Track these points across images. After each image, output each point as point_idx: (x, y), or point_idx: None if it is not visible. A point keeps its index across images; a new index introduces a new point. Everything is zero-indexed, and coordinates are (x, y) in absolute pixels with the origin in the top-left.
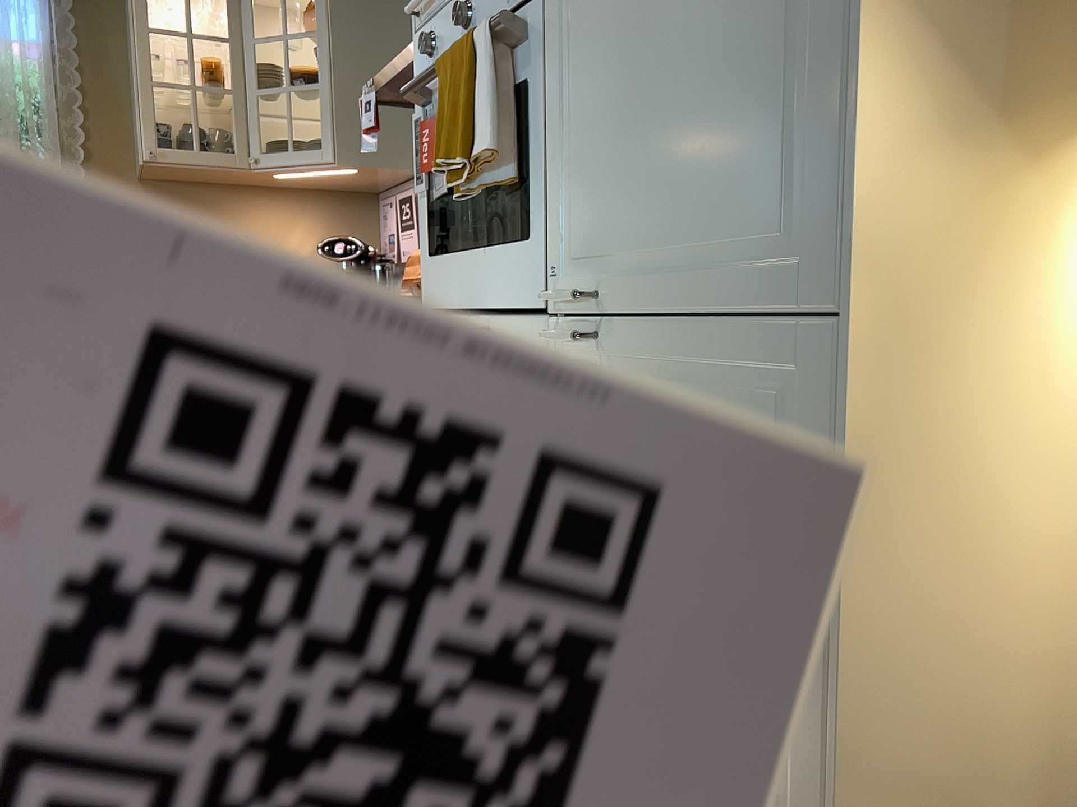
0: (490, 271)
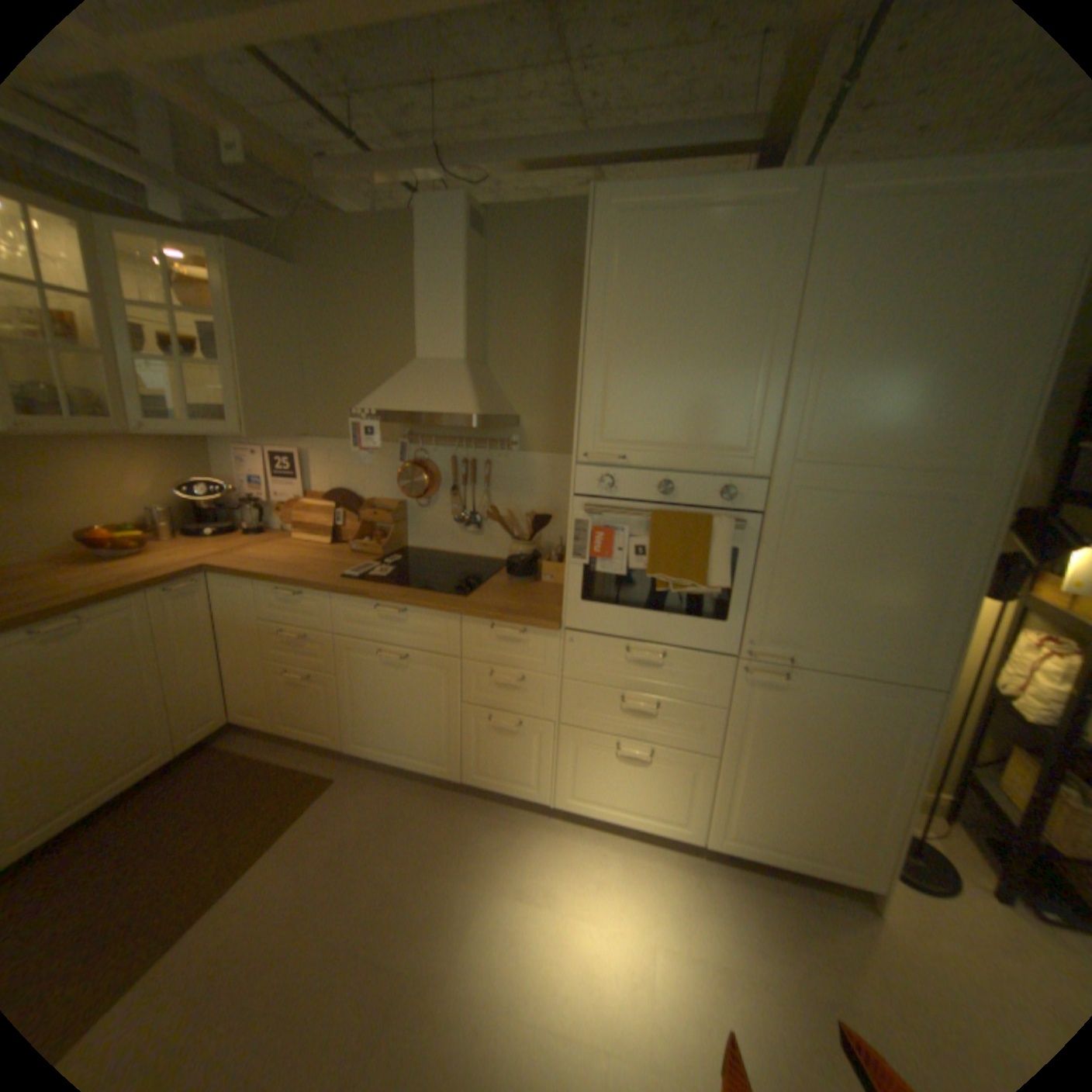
0: (667, 625)
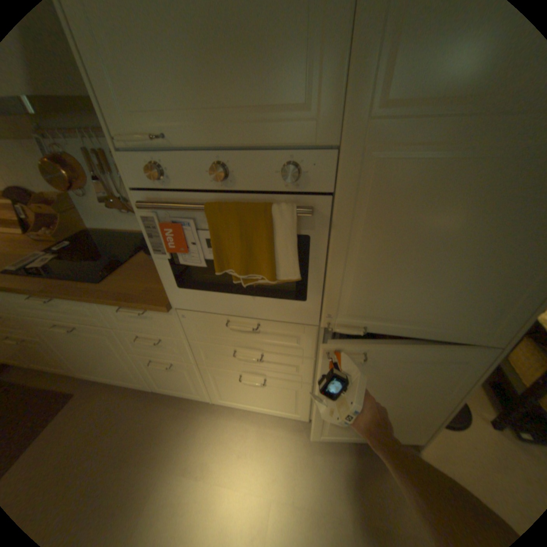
0: (256, 305)
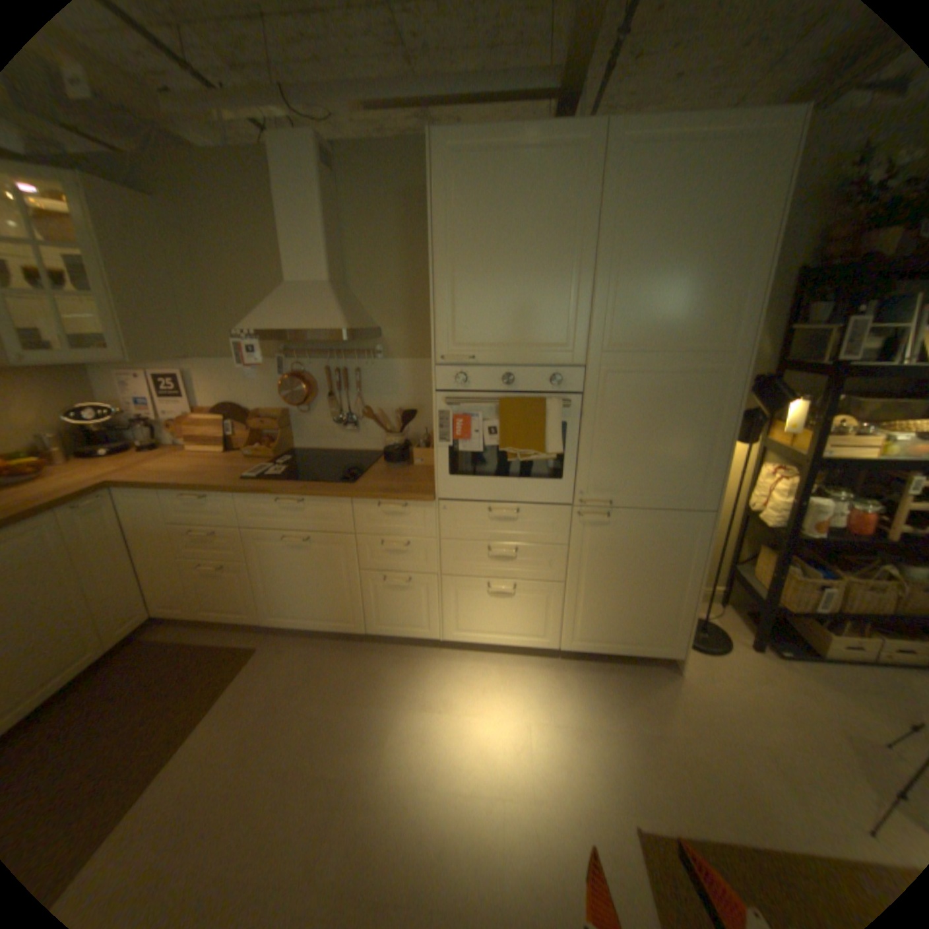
0: (518, 487)
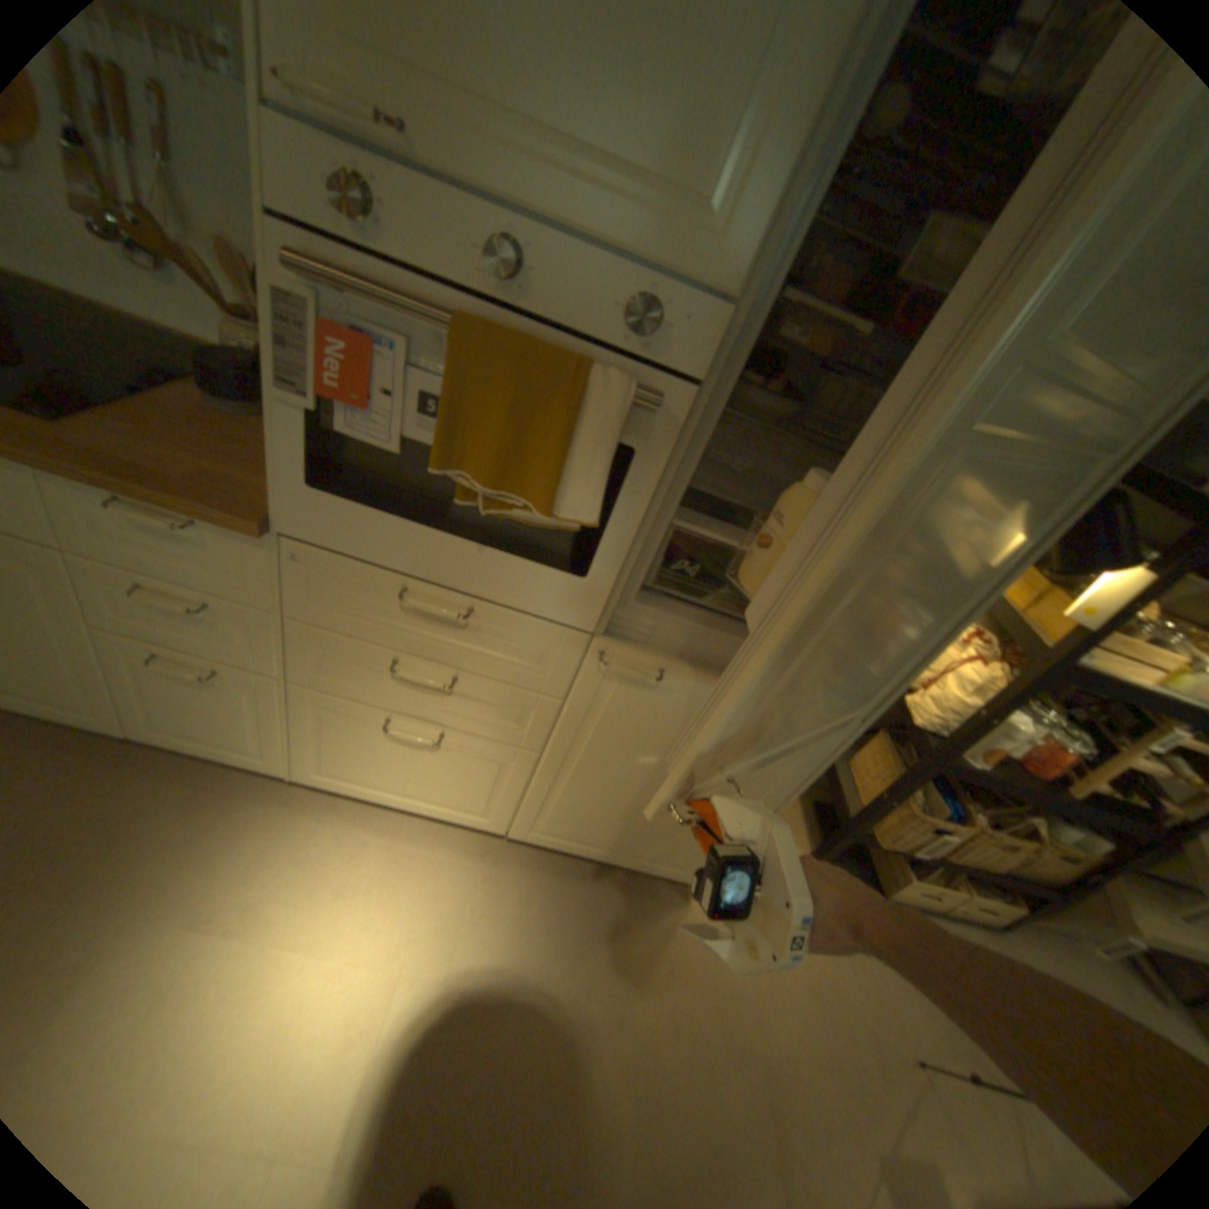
0: (483, 566)
